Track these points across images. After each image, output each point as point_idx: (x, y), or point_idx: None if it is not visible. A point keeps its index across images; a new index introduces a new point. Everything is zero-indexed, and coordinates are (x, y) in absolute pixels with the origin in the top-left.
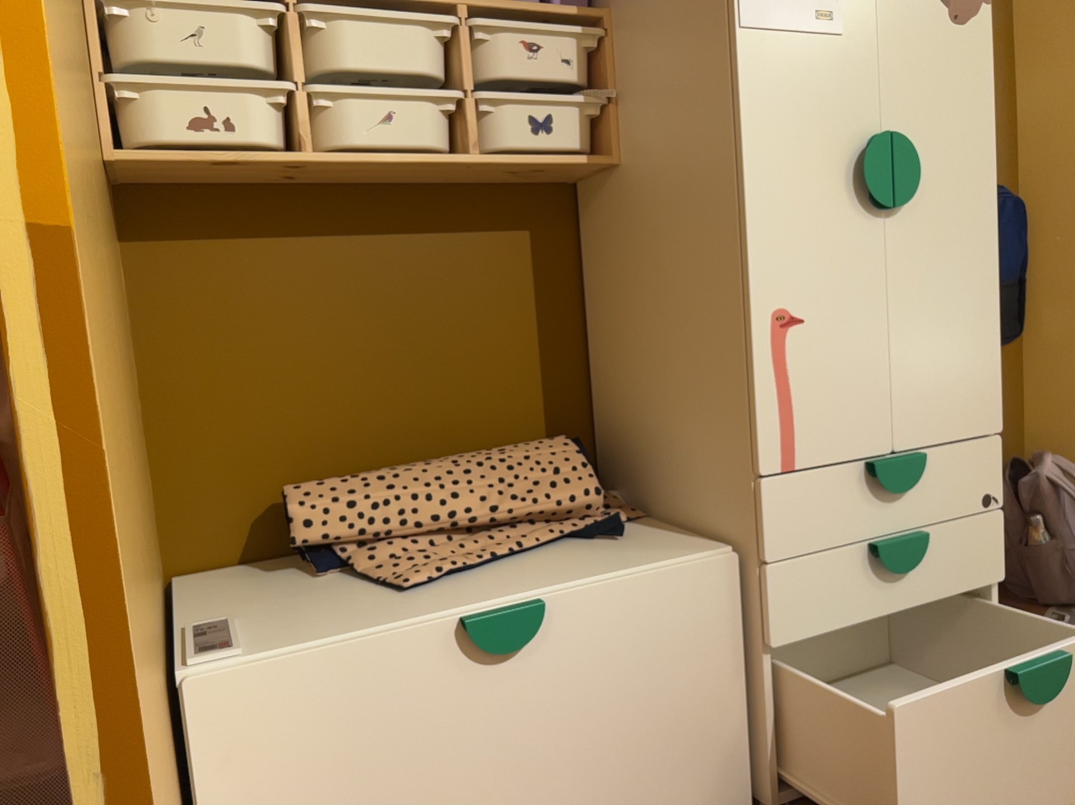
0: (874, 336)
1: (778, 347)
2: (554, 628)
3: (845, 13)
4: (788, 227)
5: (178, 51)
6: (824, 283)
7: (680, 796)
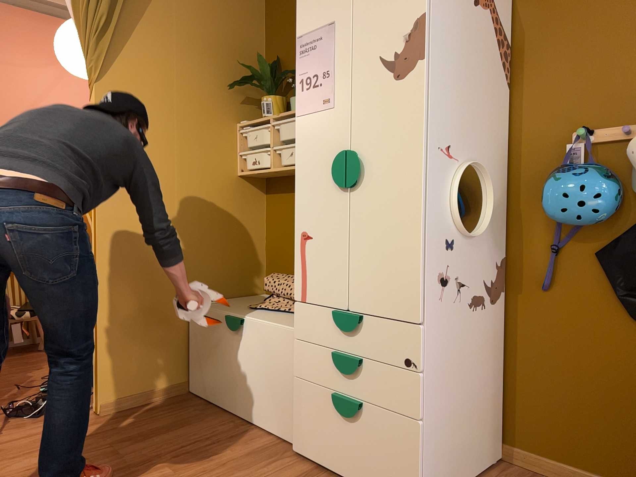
0: (340, 249)
1: (302, 247)
2: (246, 330)
3: (335, 96)
4: (308, 196)
5: (250, 142)
6: (320, 221)
7: (274, 418)
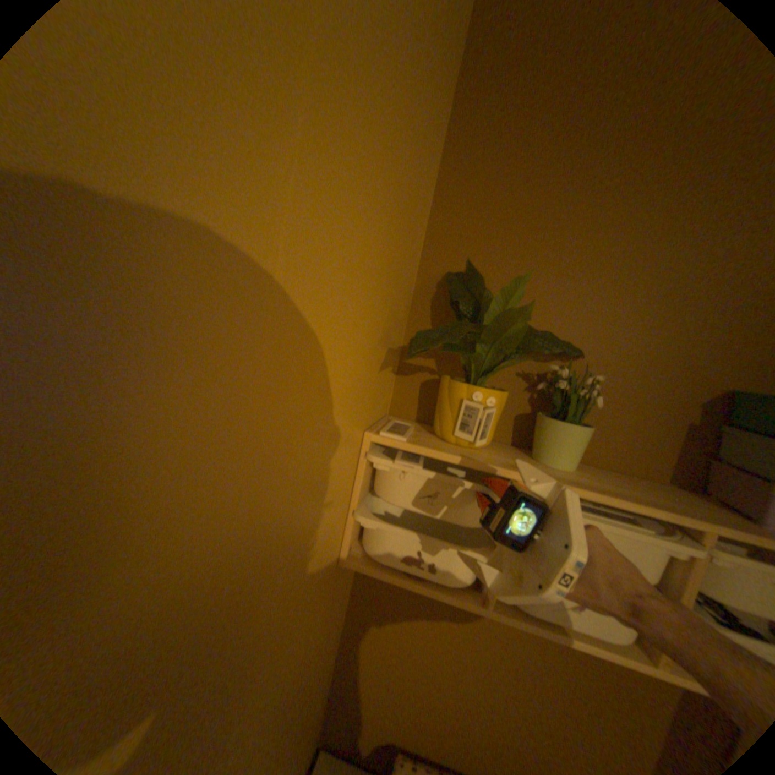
0: None
1: None
2: None
3: None
4: None
5: (414, 503)
6: None
7: None
